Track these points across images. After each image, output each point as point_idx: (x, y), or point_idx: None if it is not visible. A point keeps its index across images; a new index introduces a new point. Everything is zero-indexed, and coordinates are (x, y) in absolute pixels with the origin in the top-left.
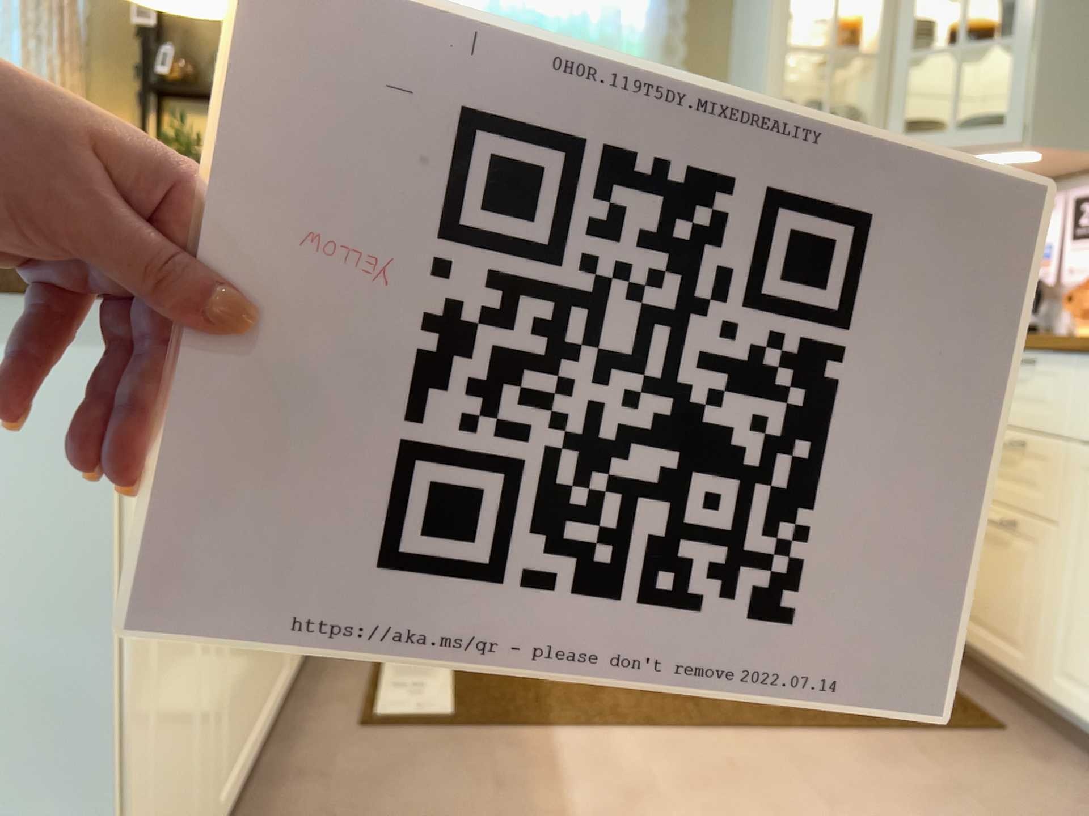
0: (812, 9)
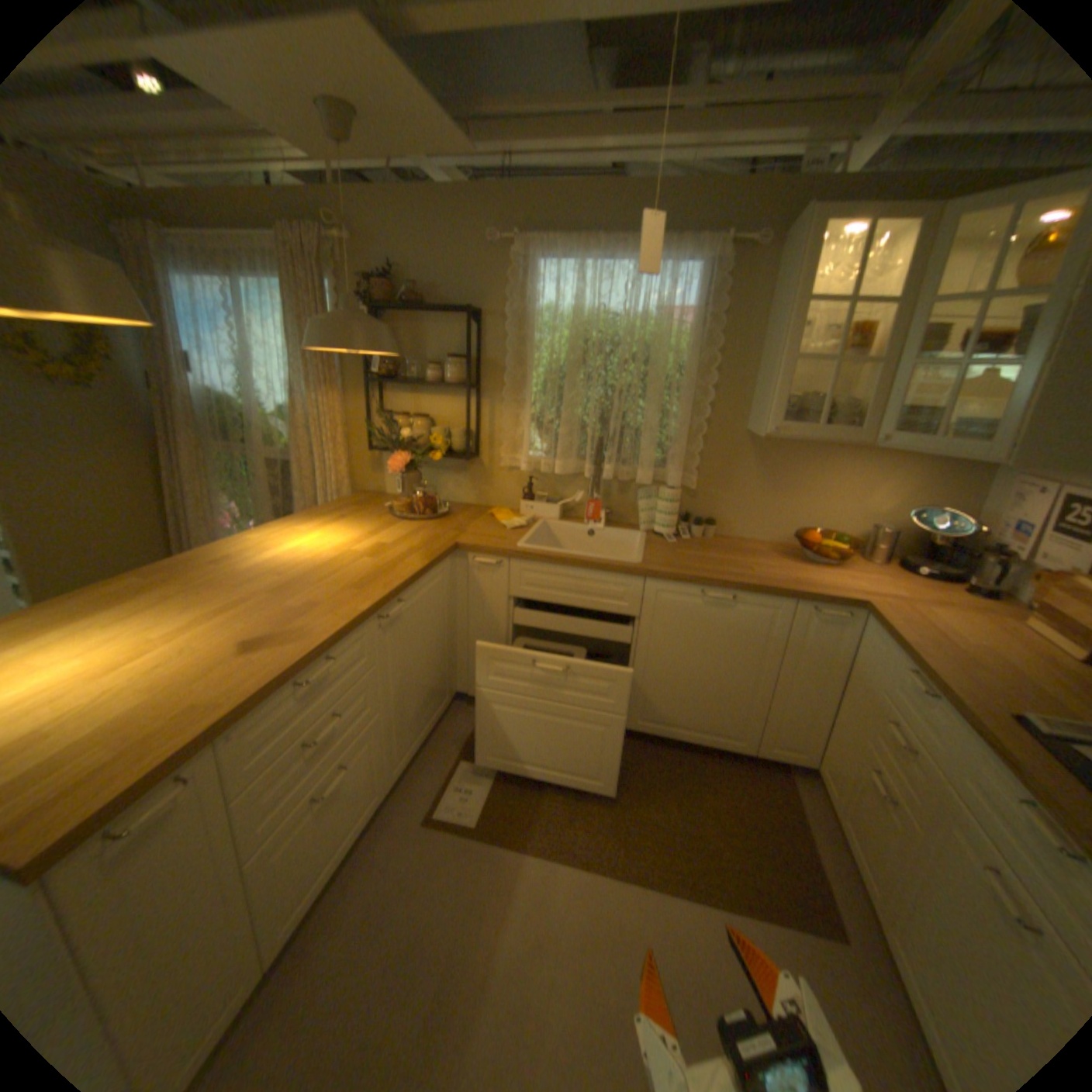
0: (834, 309)
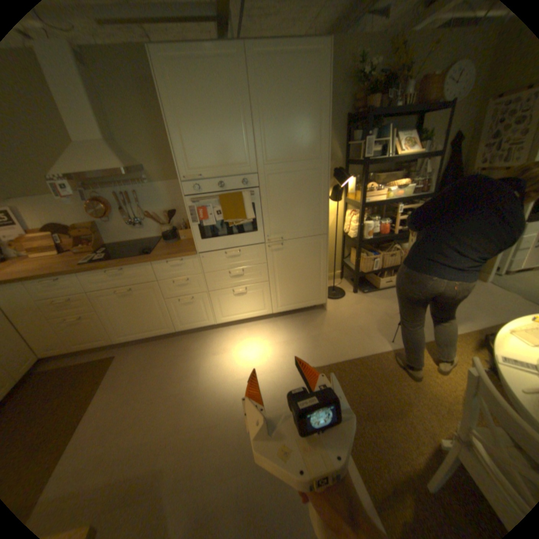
0: None
